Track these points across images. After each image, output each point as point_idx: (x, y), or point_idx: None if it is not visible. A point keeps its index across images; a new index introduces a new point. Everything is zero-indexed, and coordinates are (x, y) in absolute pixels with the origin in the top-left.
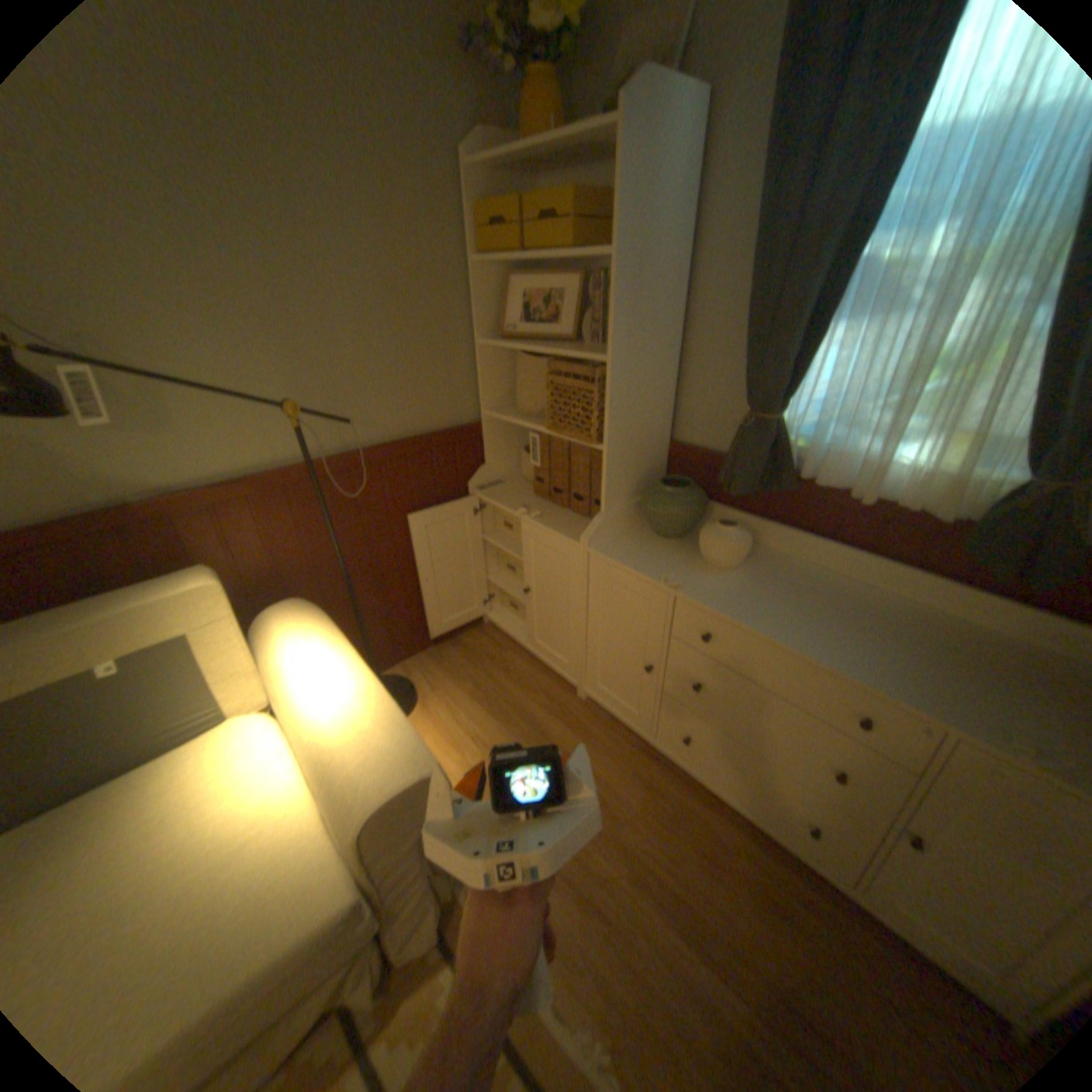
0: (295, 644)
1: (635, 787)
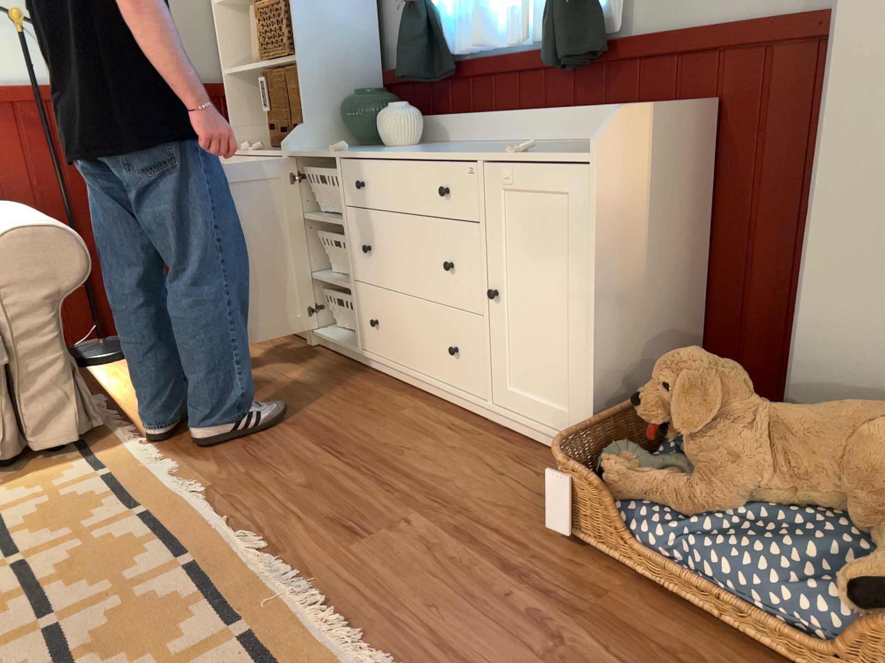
0: None
1: (328, 384)
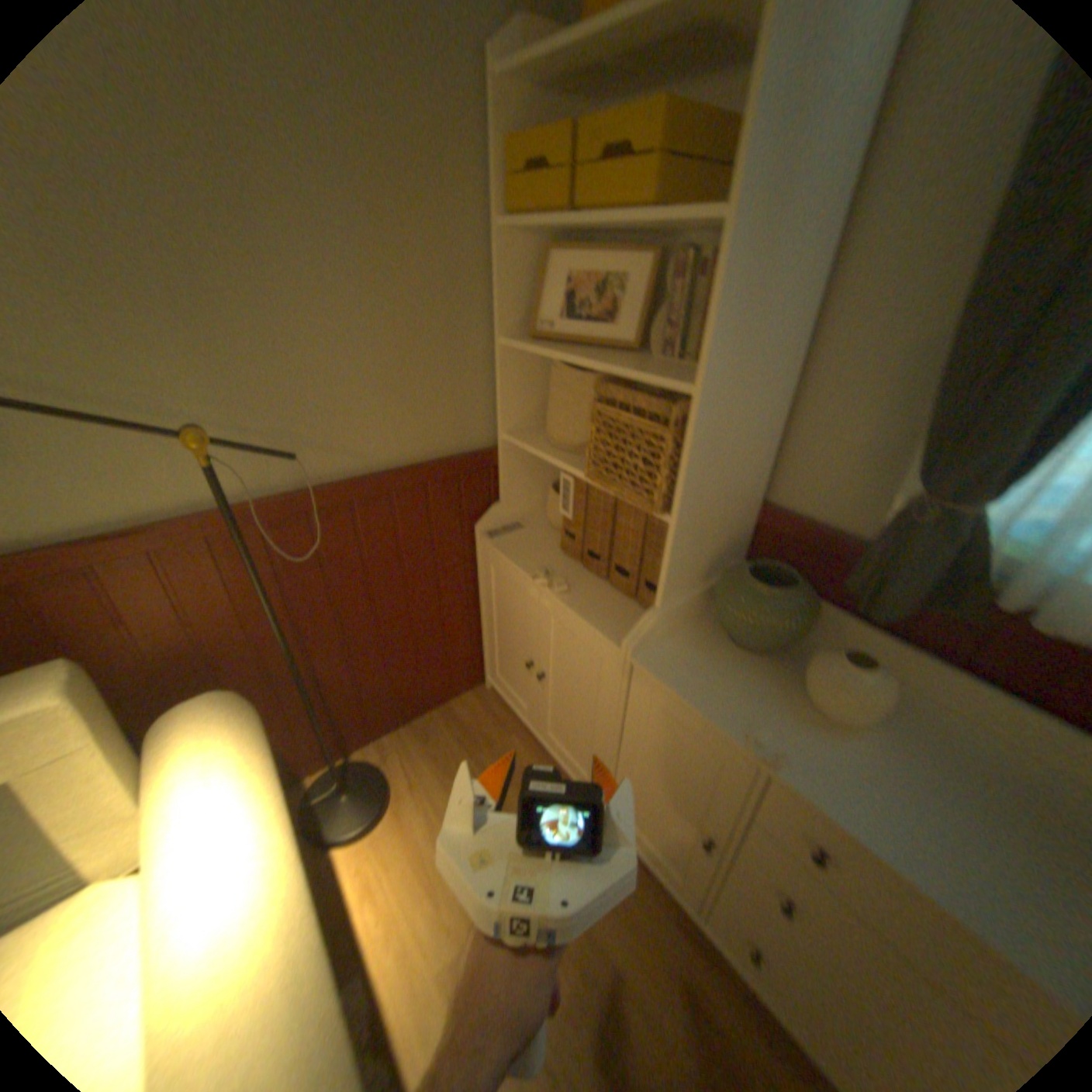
0: (169, 816)
1: (673, 1000)
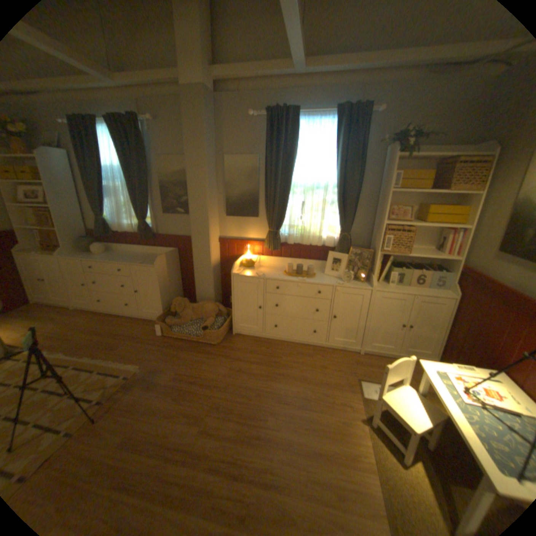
0: None
1: (85, 320)
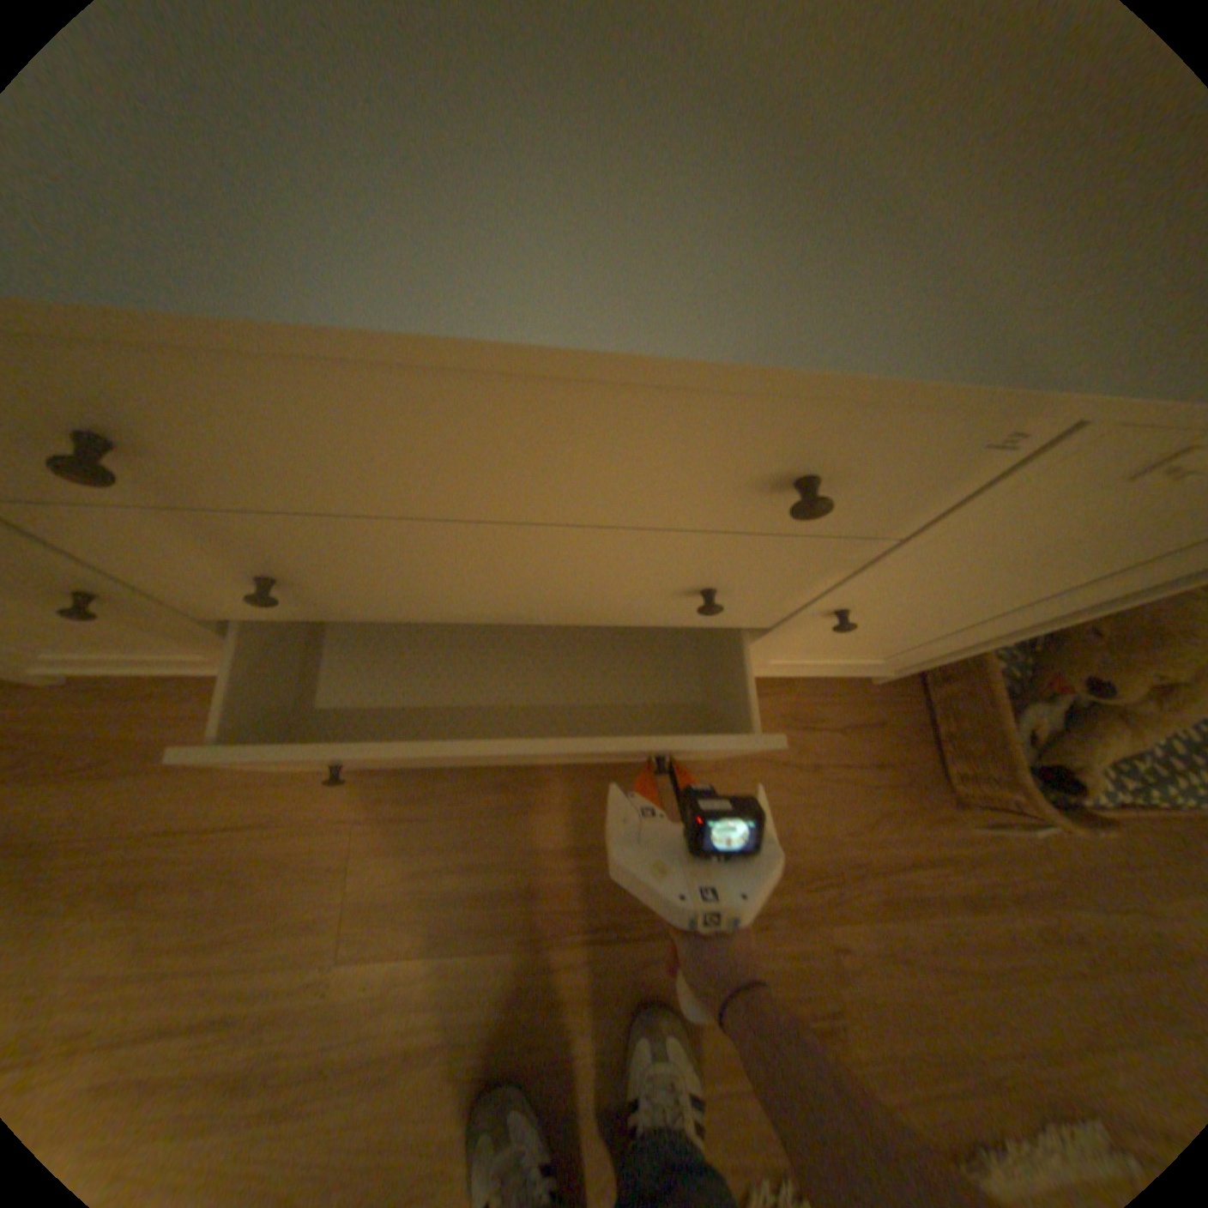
0: None
1: (317, 776)
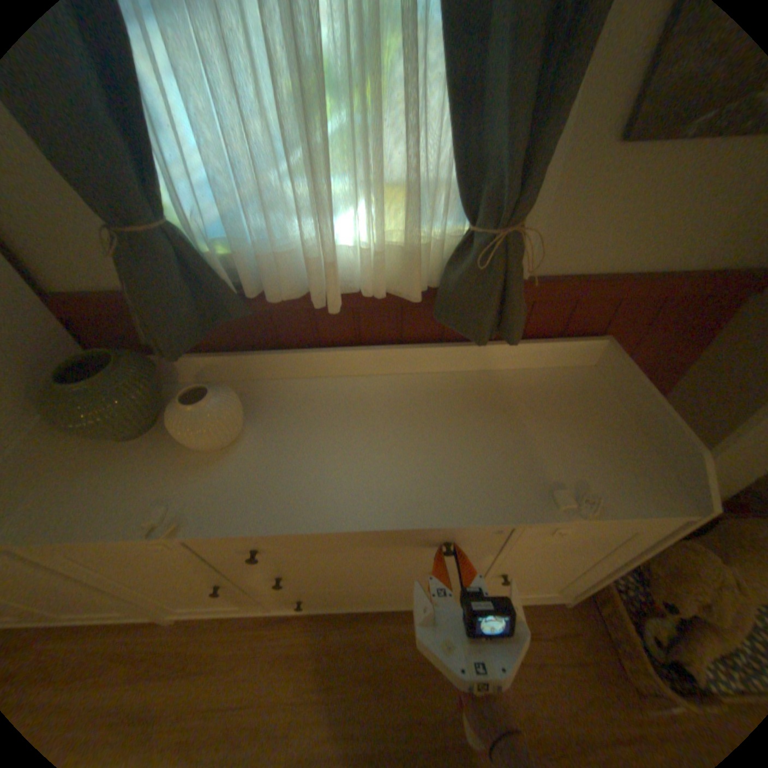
0: None
1: (276, 675)
